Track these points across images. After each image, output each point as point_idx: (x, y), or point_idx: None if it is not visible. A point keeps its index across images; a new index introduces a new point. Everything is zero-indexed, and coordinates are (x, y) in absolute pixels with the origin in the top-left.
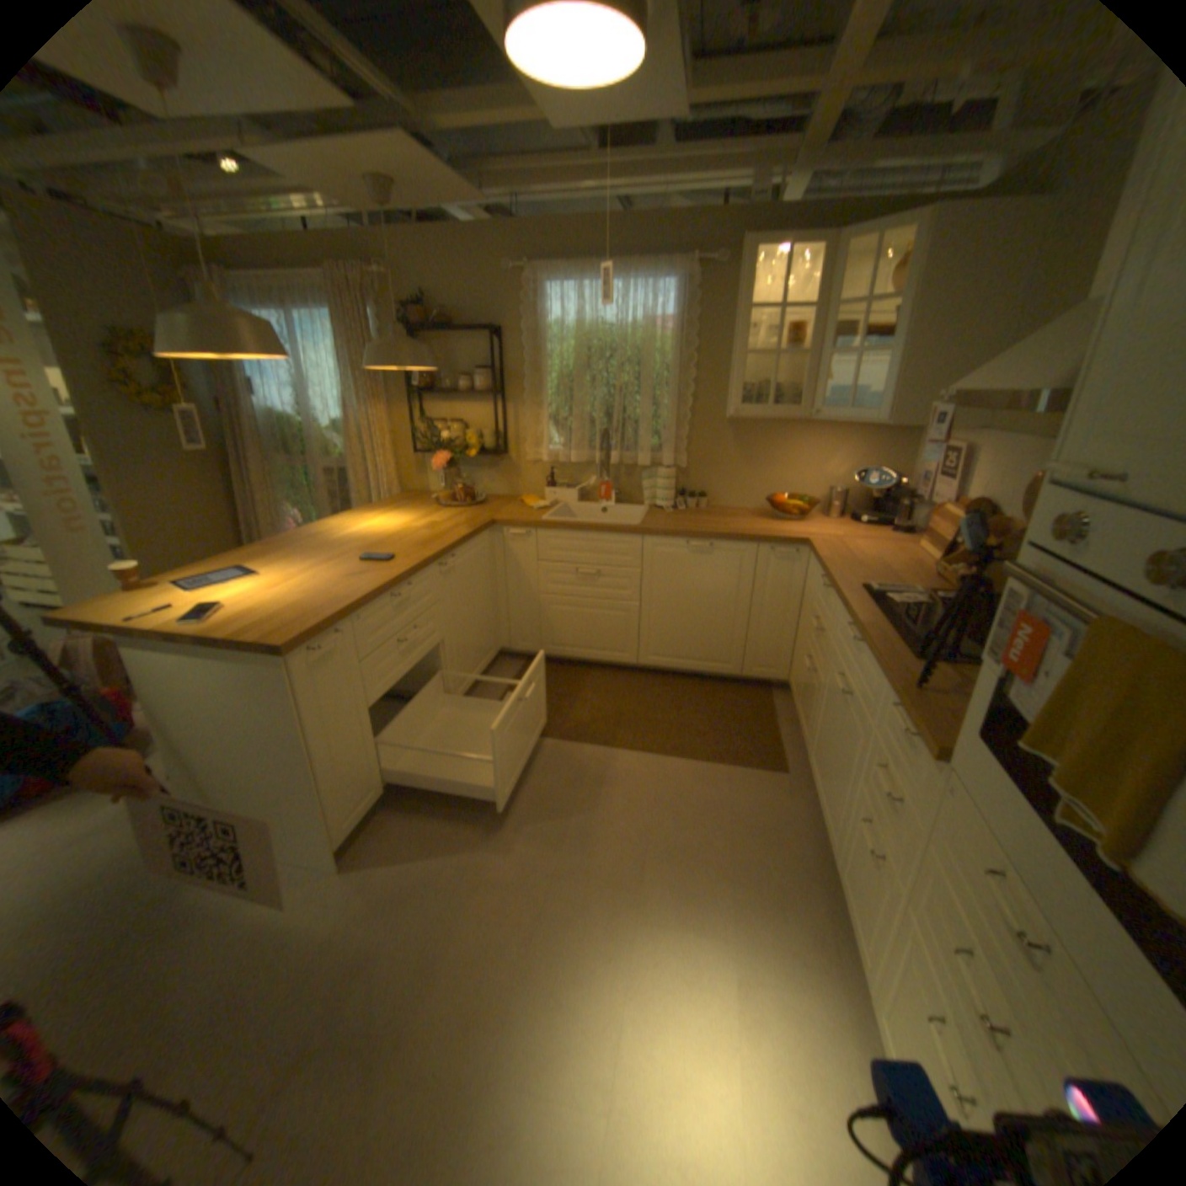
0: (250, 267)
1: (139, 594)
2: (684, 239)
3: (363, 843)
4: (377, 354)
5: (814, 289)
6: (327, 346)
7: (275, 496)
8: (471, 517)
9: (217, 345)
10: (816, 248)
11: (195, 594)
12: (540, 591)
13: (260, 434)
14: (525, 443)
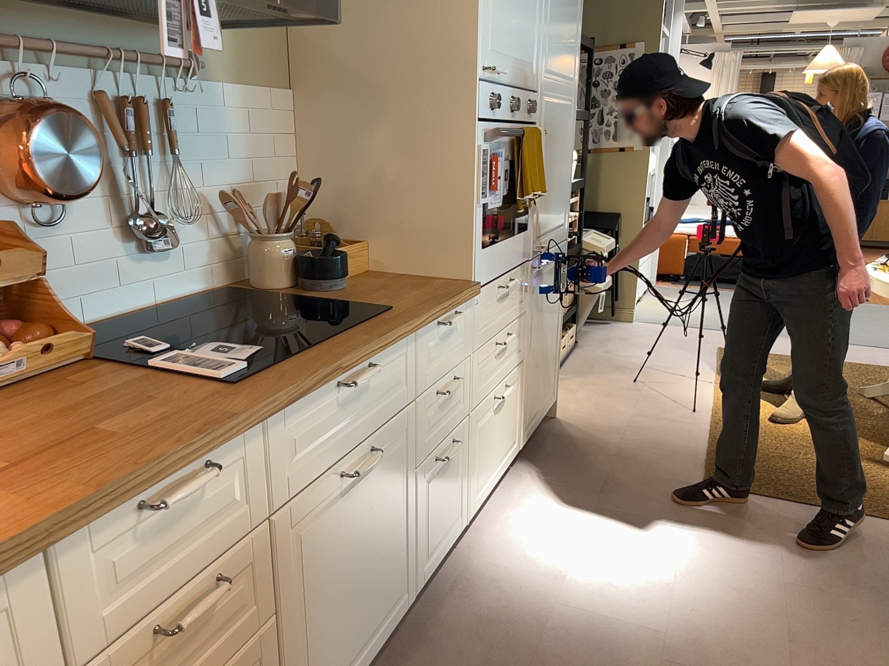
0: None
1: None
2: None
3: None
4: None
5: None
6: None
7: None
8: None
9: None
10: None
11: None
12: None
13: None
14: None
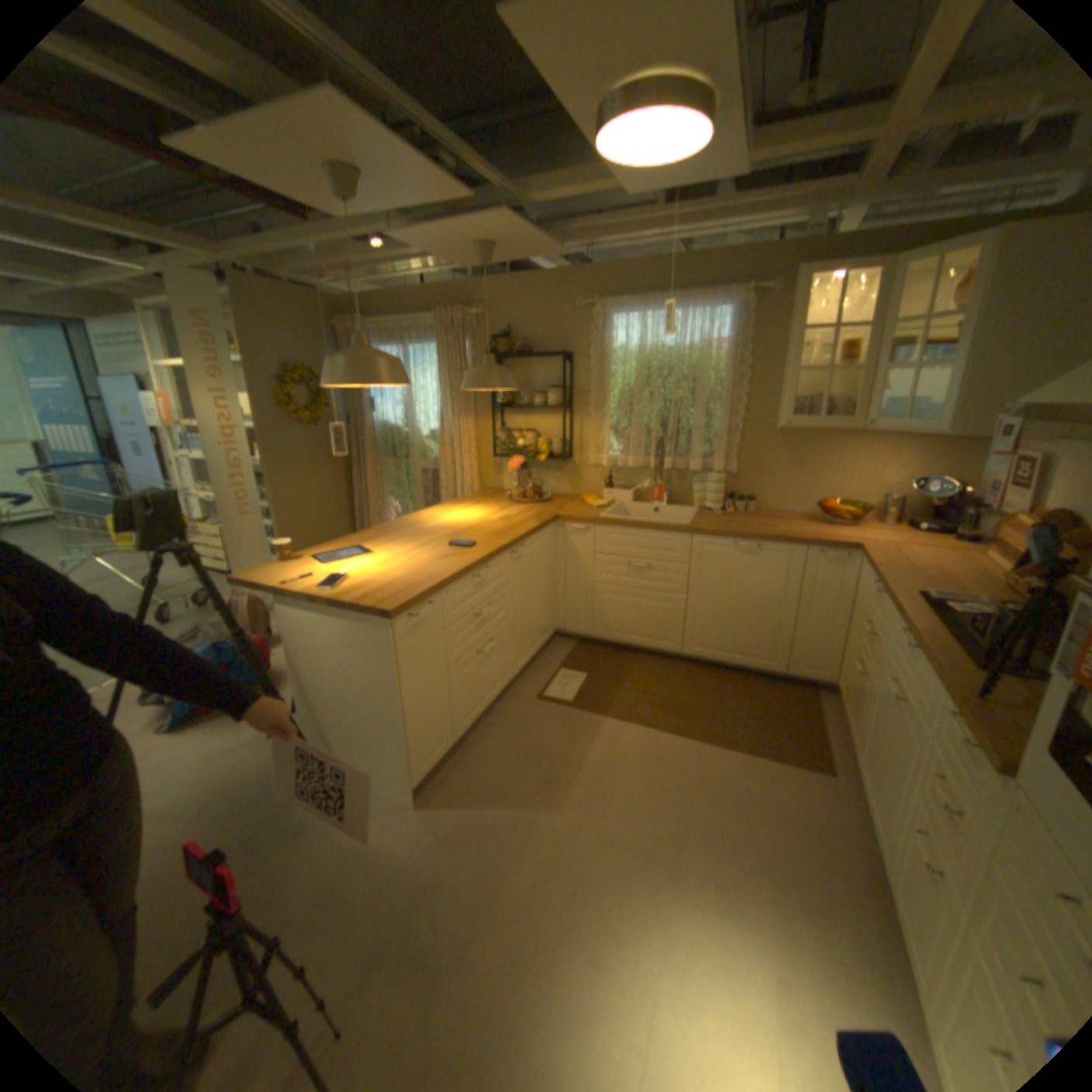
0: (381, 314)
1: (289, 564)
2: (741, 271)
3: (435, 786)
4: (472, 379)
5: (871, 307)
6: (432, 372)
7: (382, 491)
8: (538, 512)
9: (360, 377)
10: (873, 271)
11: (328, 566)
12: (595, 579)
13: (376, 441)
14: (588, 449)
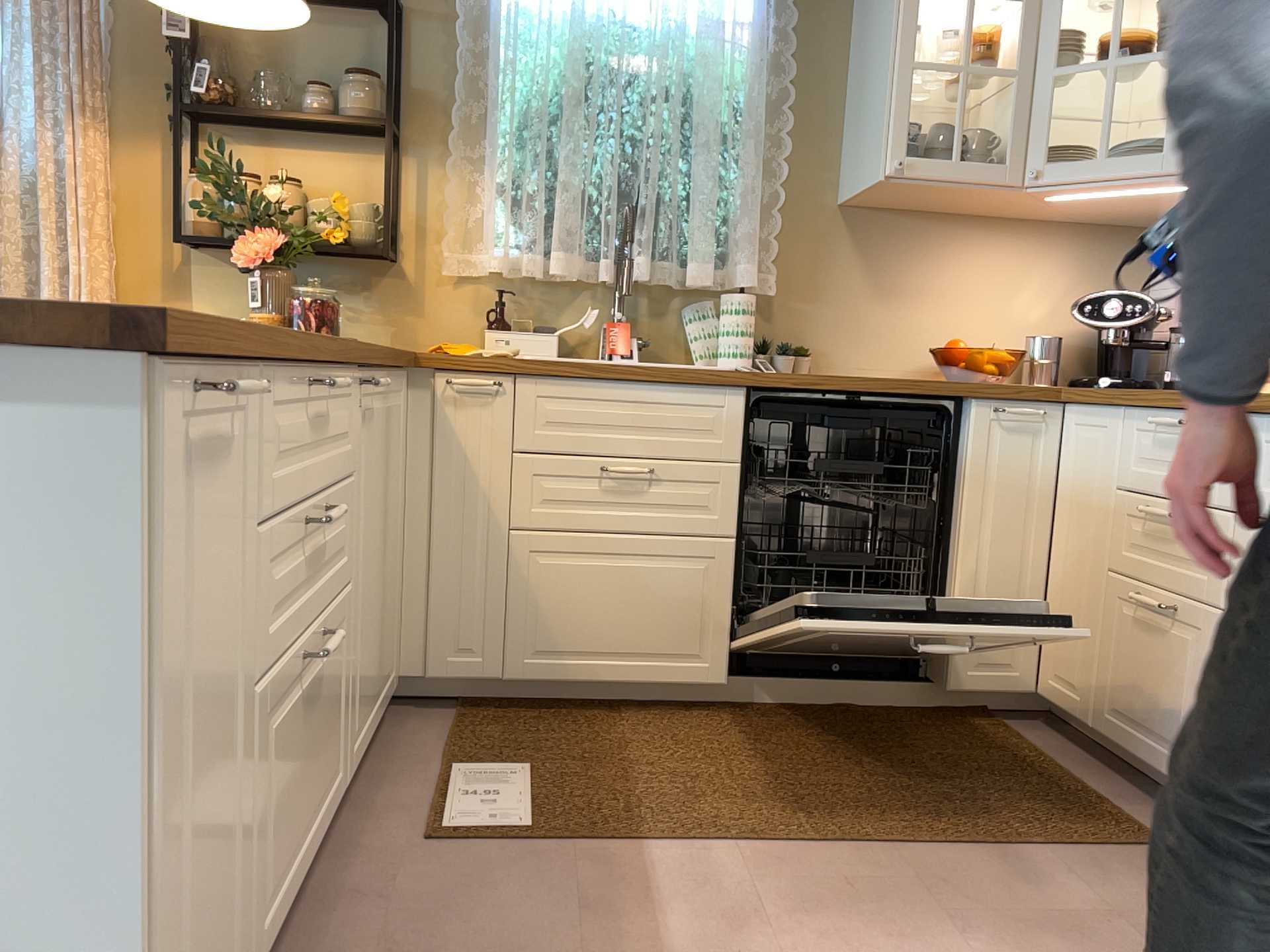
0: None
1: None
2: None
3: None
4: None
5: (982, 2)
6: None
7: None
8: None
9: None
10: None
11: None
12: (512, 518)
13: None
14: (442, 236)
